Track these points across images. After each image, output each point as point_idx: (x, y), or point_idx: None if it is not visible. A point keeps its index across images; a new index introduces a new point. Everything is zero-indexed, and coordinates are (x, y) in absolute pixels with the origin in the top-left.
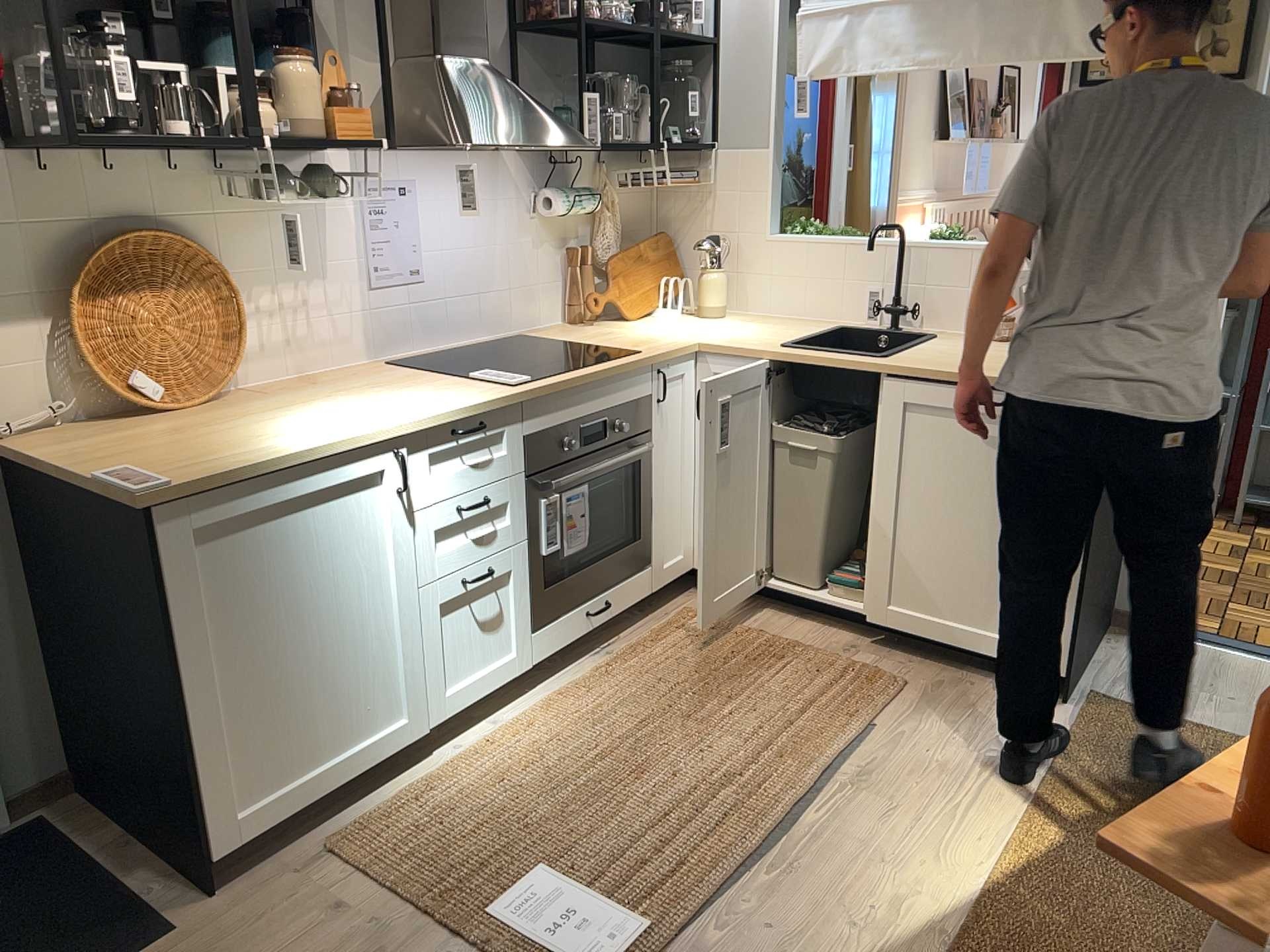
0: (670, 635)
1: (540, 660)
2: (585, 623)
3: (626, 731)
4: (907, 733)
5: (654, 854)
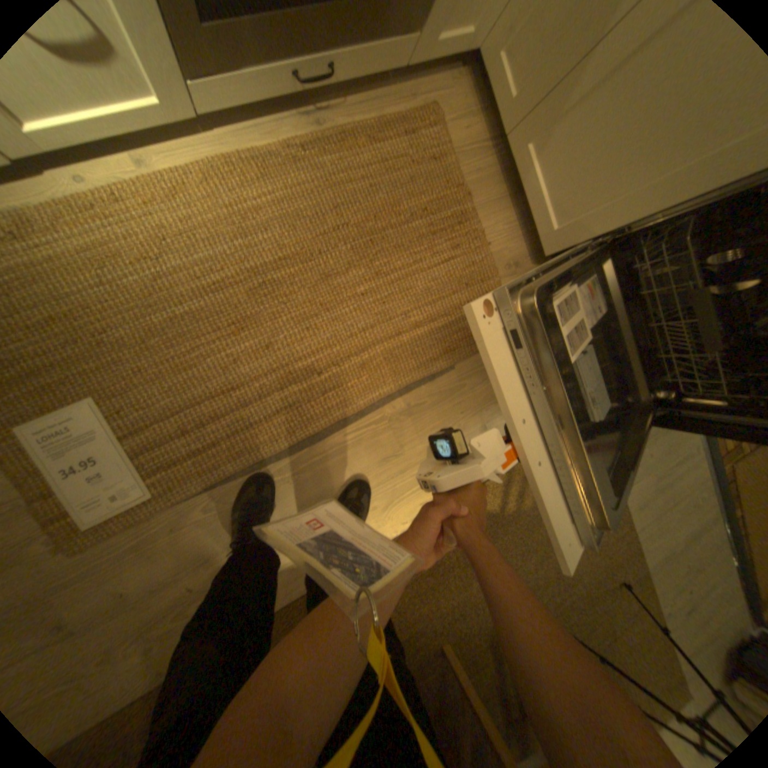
0: (389, 137)
1: (207, 110)
2: (288, 81)
3: (260, 262)
4: (463, 387)
5: (195, 426)
